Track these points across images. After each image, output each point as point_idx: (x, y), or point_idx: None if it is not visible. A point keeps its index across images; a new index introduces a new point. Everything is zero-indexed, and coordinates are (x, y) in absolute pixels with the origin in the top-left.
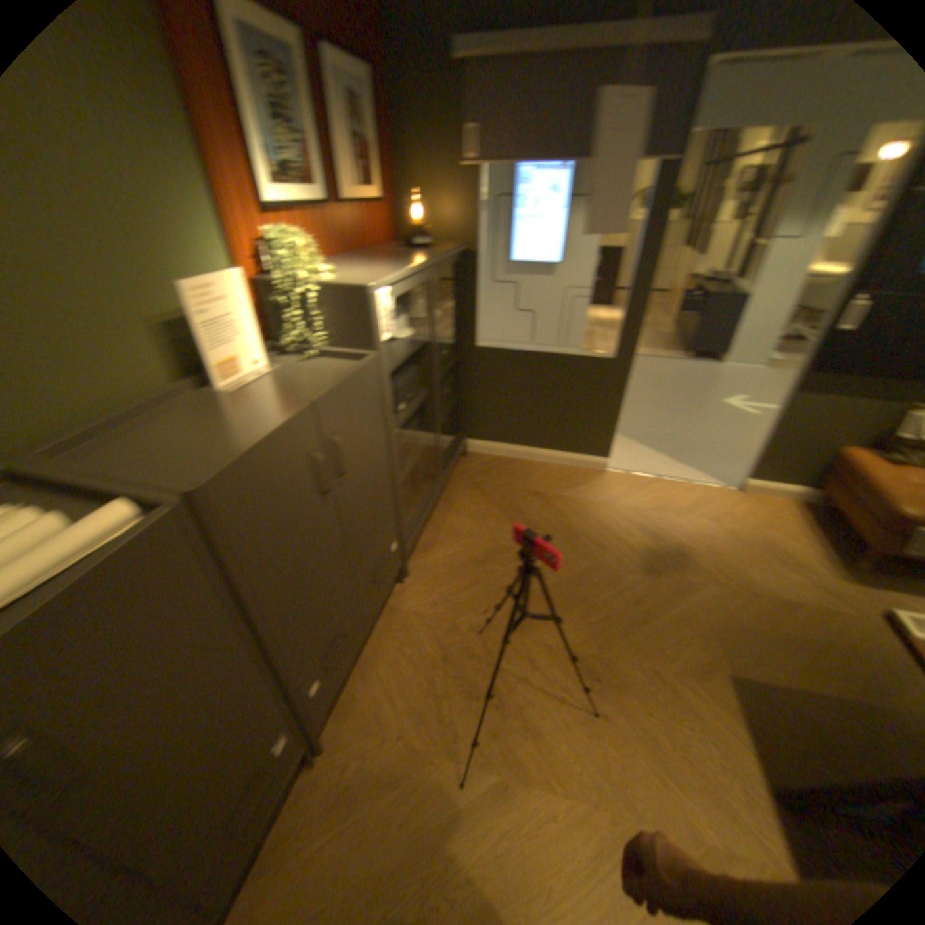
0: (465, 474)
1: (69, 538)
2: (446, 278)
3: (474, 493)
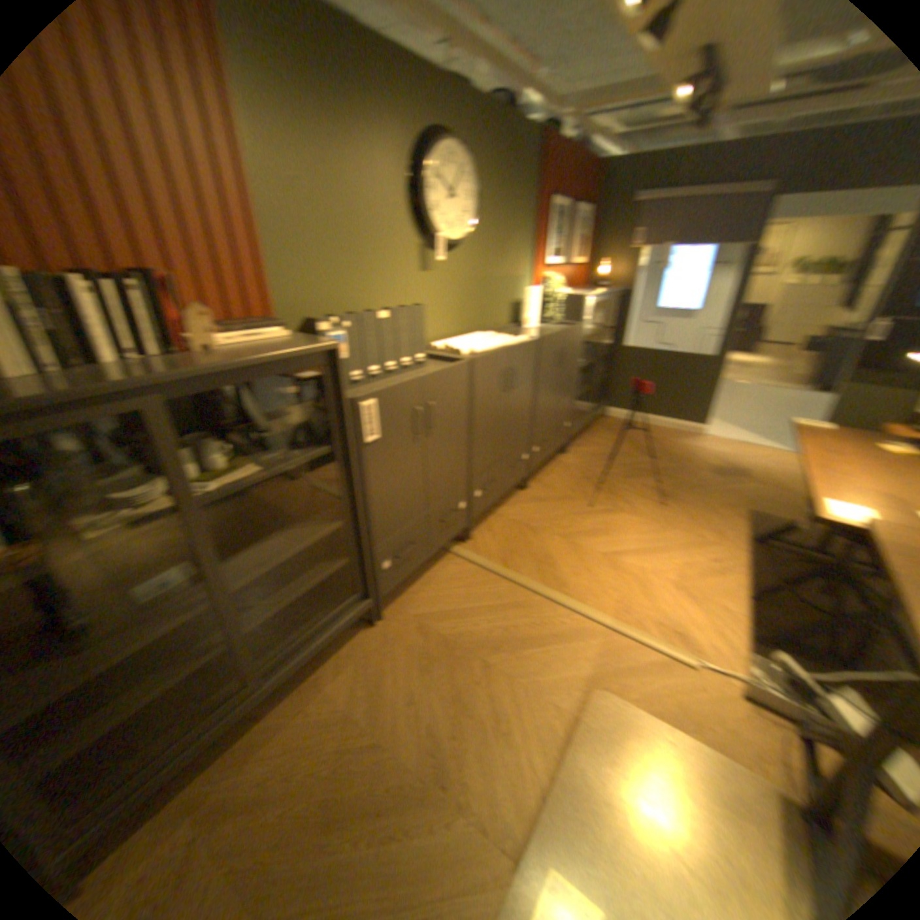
0: (604, 425)
1: (520, 339)
2: (613, 305)
3: (609, 432)
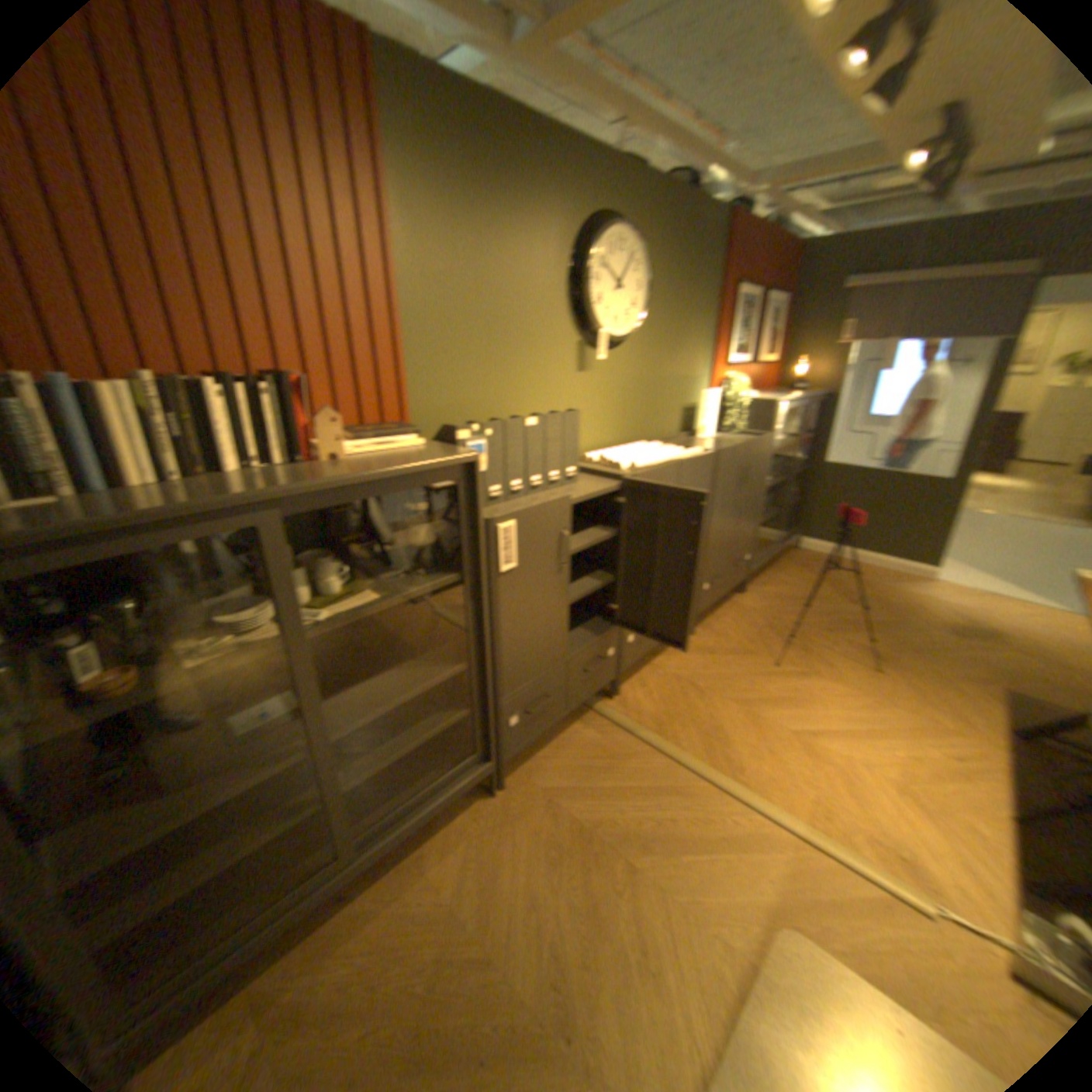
0: (796, 559)
1: (692, 451)
2: (811, 412)
3: (802, 569)
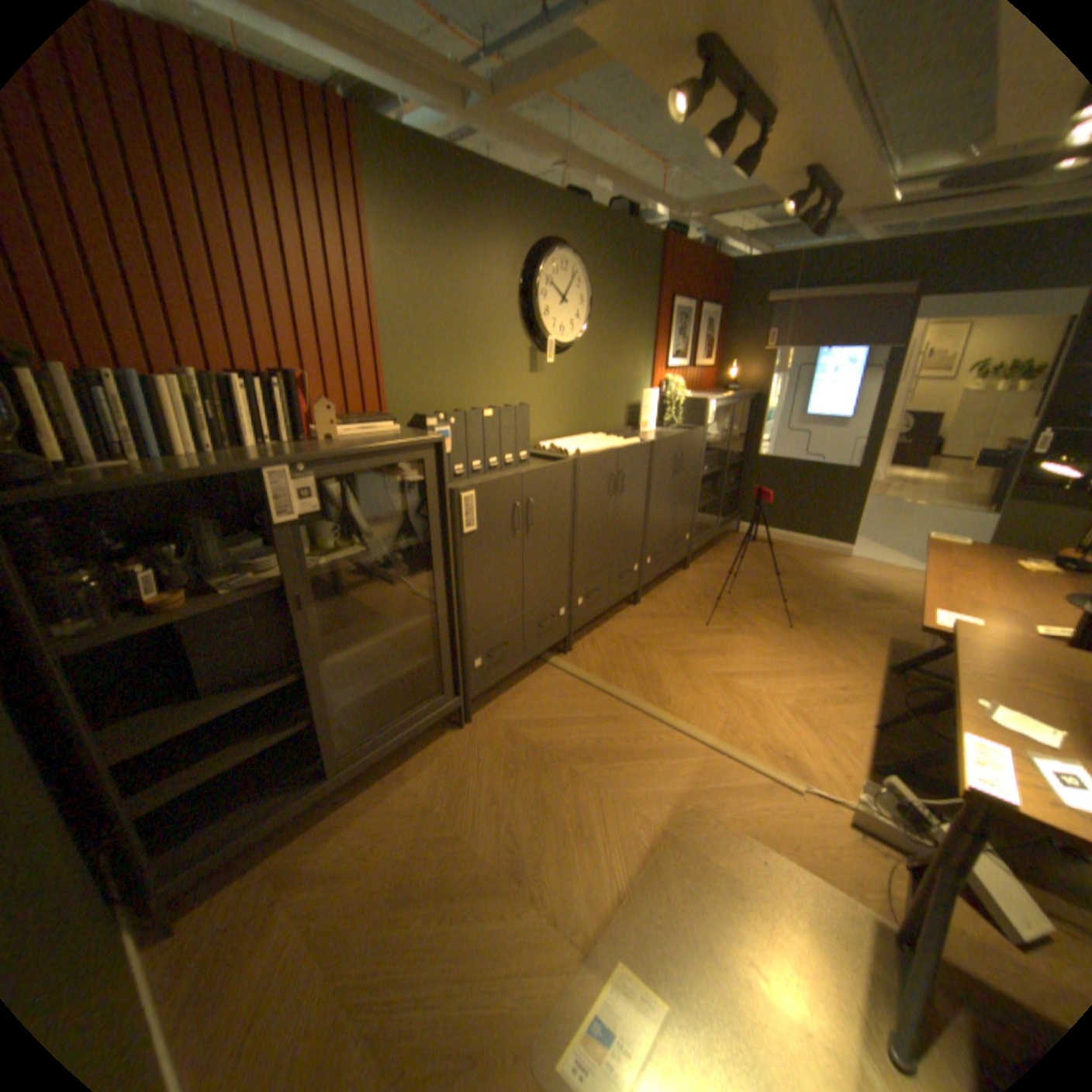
0: (734, 541)
1: (629, 441)
2: (743, 410)
3: (738, 549)
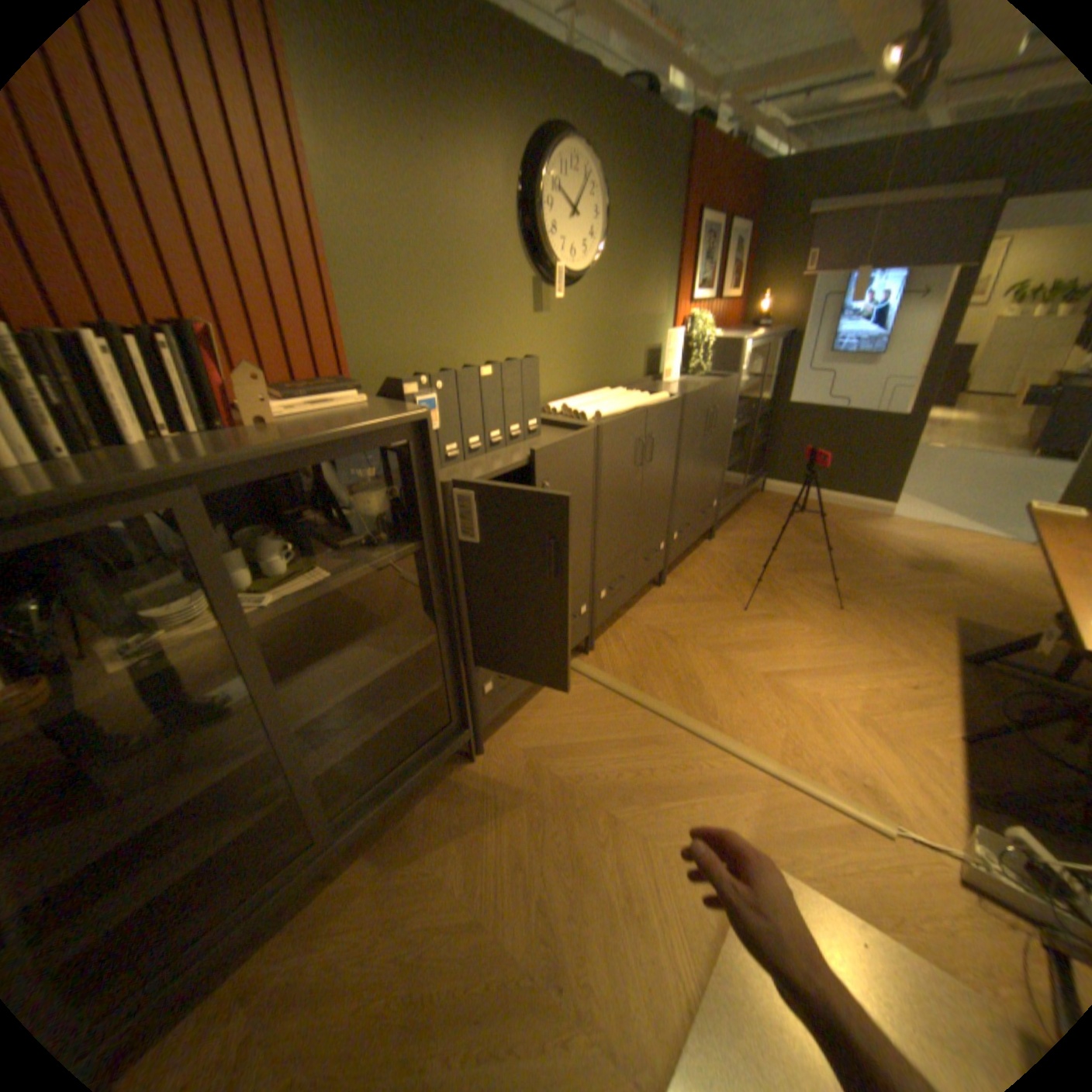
0: (760, 502)
1: (657, 397)
2: (774, 350)
3: (766, 512)
